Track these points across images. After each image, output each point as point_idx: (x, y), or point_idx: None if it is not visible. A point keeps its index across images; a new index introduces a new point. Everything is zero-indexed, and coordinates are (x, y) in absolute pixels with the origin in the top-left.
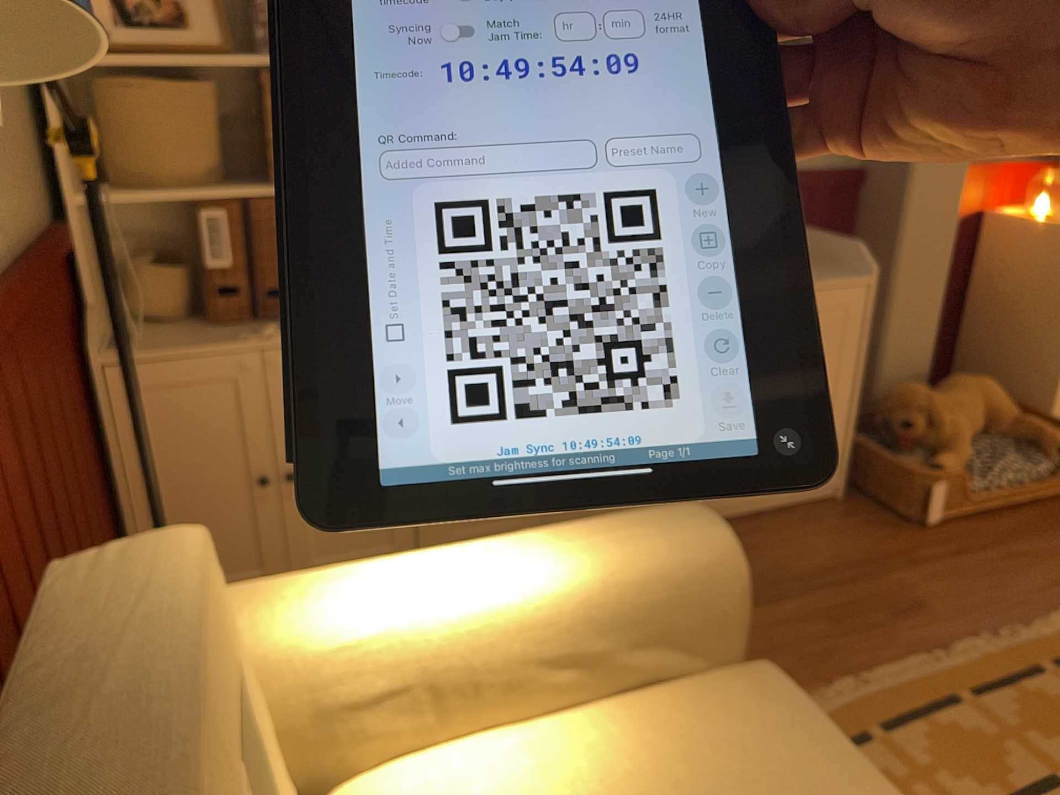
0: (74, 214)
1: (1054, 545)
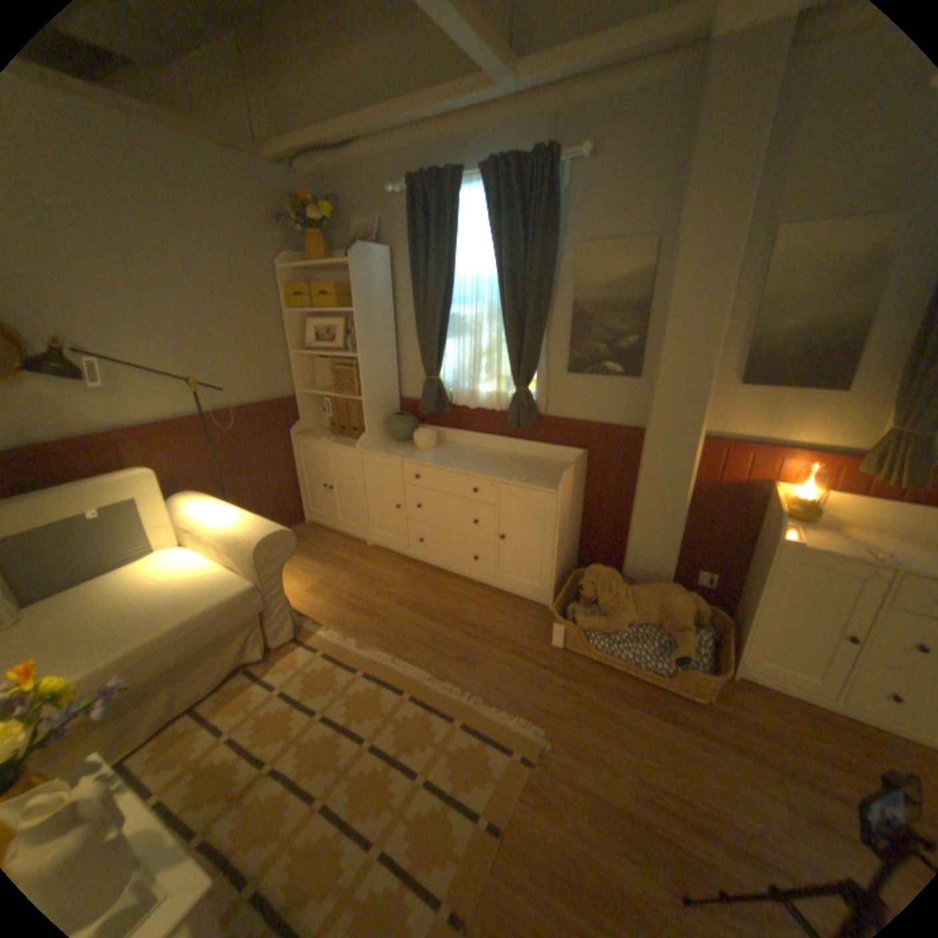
0: (298, 394)
1: (607, 707)
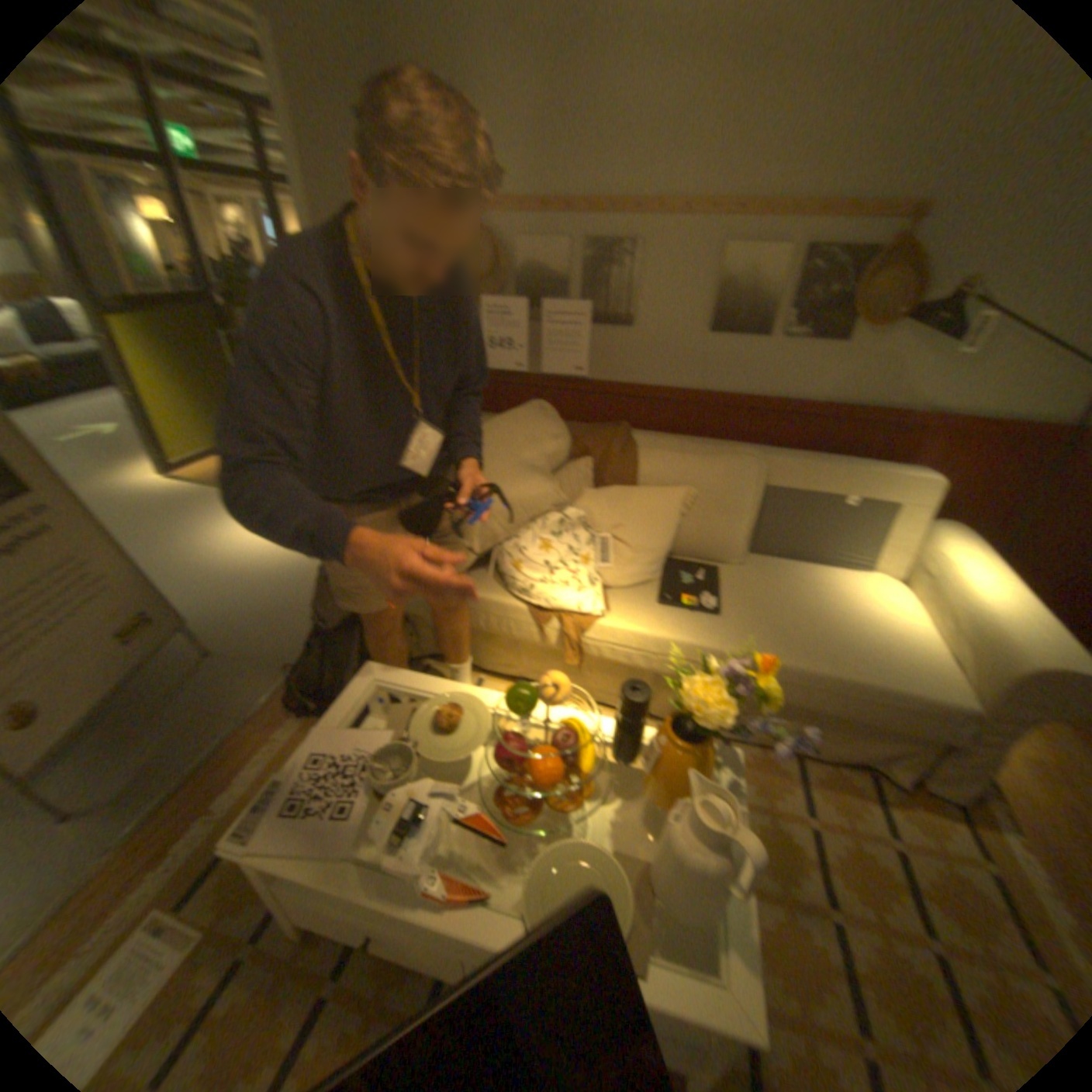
0: None
1: None
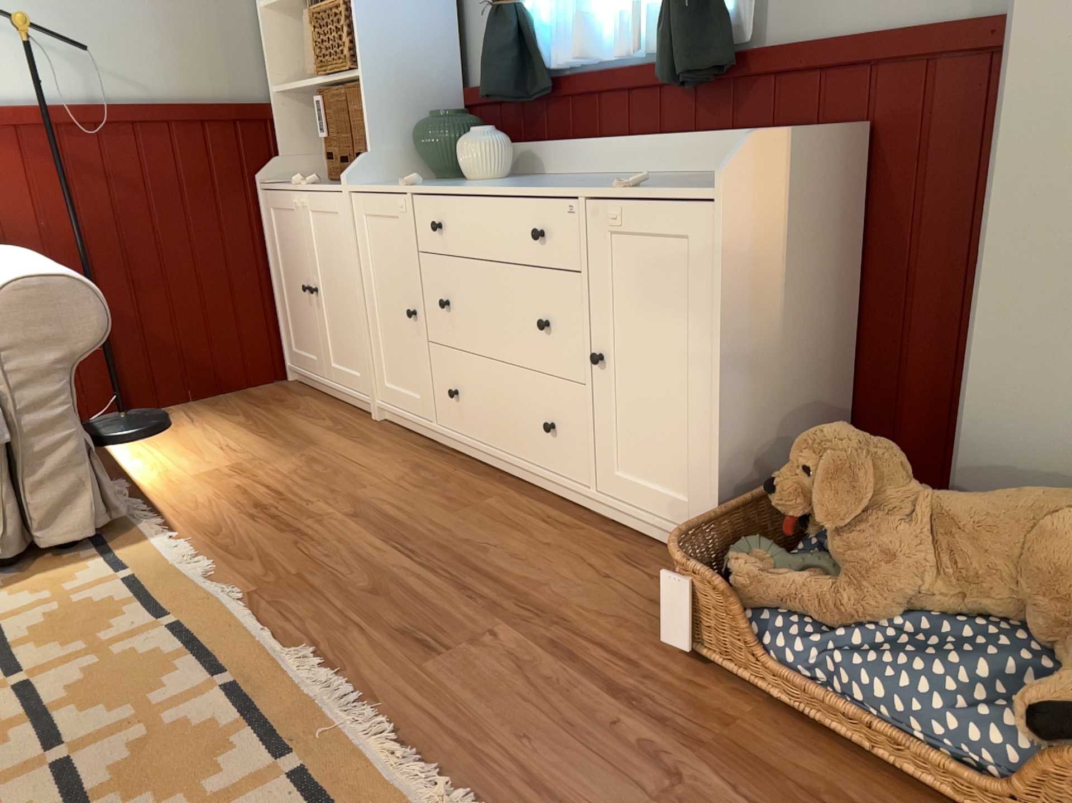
0: (276, 99)
1: None
